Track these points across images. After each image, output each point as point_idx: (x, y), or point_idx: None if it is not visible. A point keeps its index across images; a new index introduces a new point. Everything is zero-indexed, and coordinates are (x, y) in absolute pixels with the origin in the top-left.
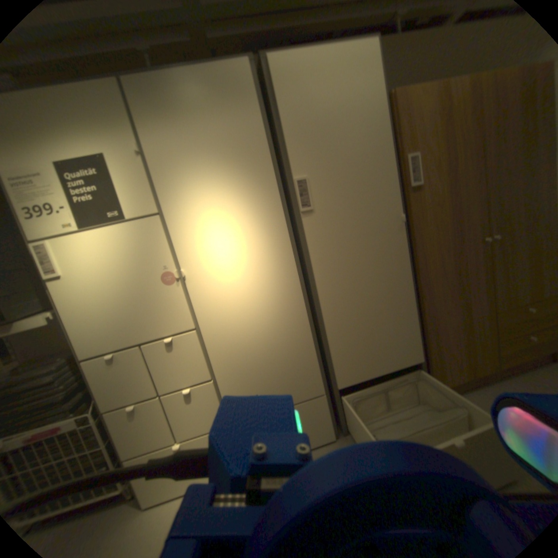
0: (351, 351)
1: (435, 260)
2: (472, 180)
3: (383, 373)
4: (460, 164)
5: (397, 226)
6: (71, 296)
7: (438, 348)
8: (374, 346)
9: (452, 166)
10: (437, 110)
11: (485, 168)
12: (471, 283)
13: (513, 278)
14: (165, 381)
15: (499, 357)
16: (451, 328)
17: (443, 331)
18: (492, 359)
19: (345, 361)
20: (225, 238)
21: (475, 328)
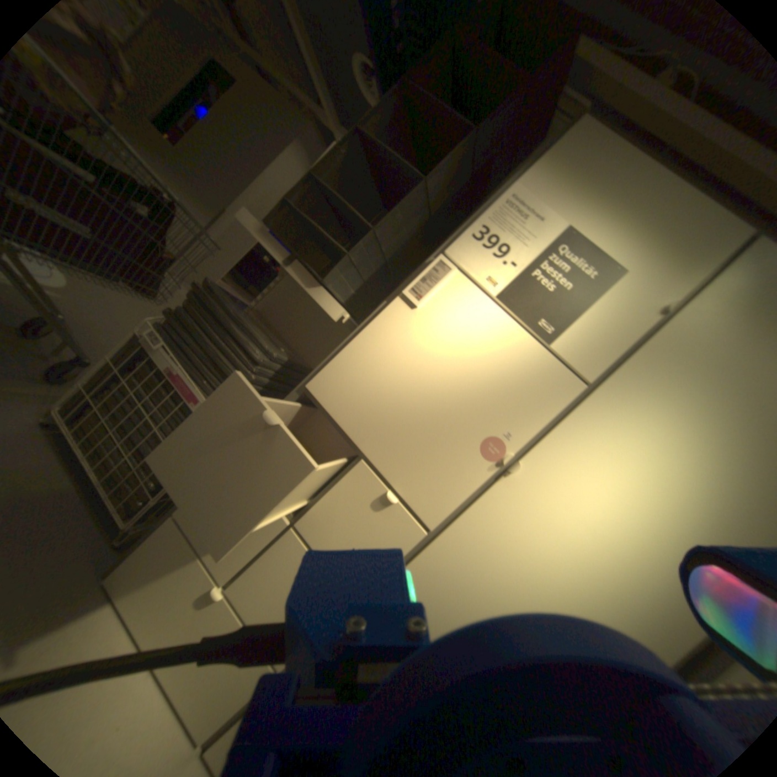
0: None
1: None
2: None
3: None
4: None
5: None
6: (392, 336)
7: None
8: None
9: None
10: None
11: None
12: None
13: None
14: (320, 528)
15: None
16: None
17: None
18: None
19: None
20: (620, 510)
21: None
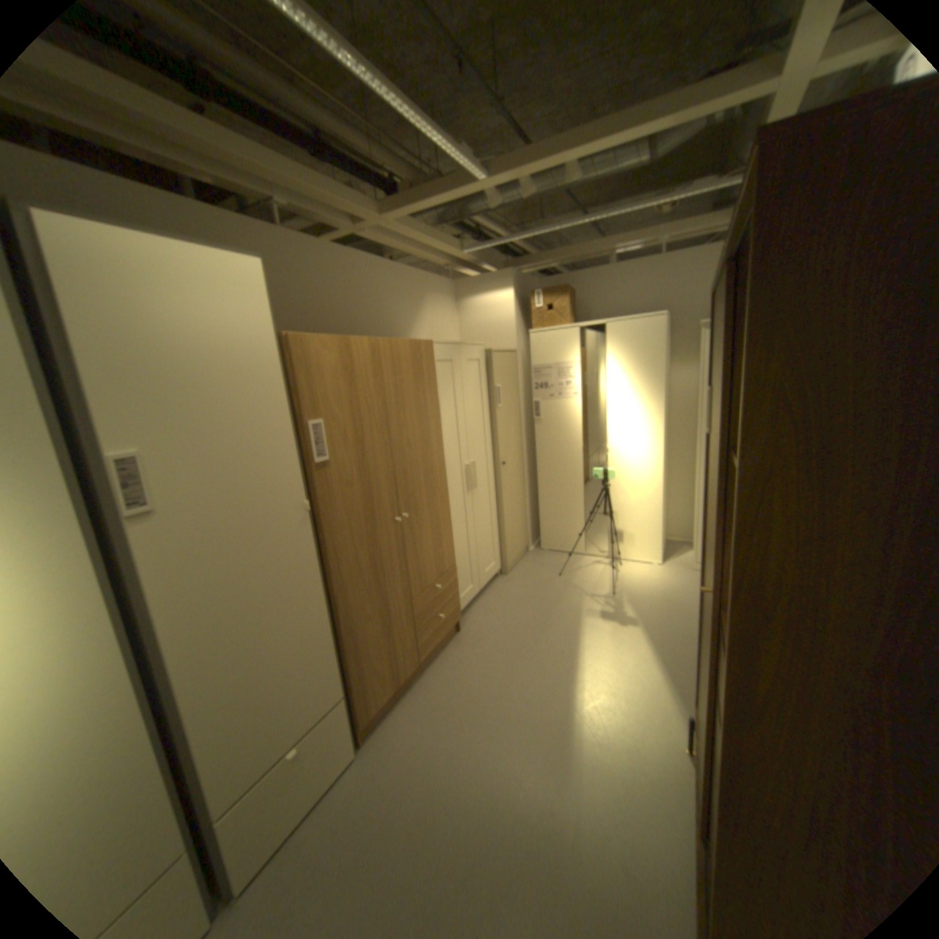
0: (236, 737)
1: (347, 554)
2: (378, 452)
3: (289, 745)
4: (366, 434)
5: (299, 516)
6: None
7: (357, 668)
8: (274, 707)
9: (358, 436)
10: (338, 368)
11: (389, 439)
12: (385, 572)
13: (421, 556)
14: None
15: (416, 649)
16: (370, 635)
17: (362, 642)
18: (411, 654)
19: (225, 761)
20: None
21: (393, 625)
